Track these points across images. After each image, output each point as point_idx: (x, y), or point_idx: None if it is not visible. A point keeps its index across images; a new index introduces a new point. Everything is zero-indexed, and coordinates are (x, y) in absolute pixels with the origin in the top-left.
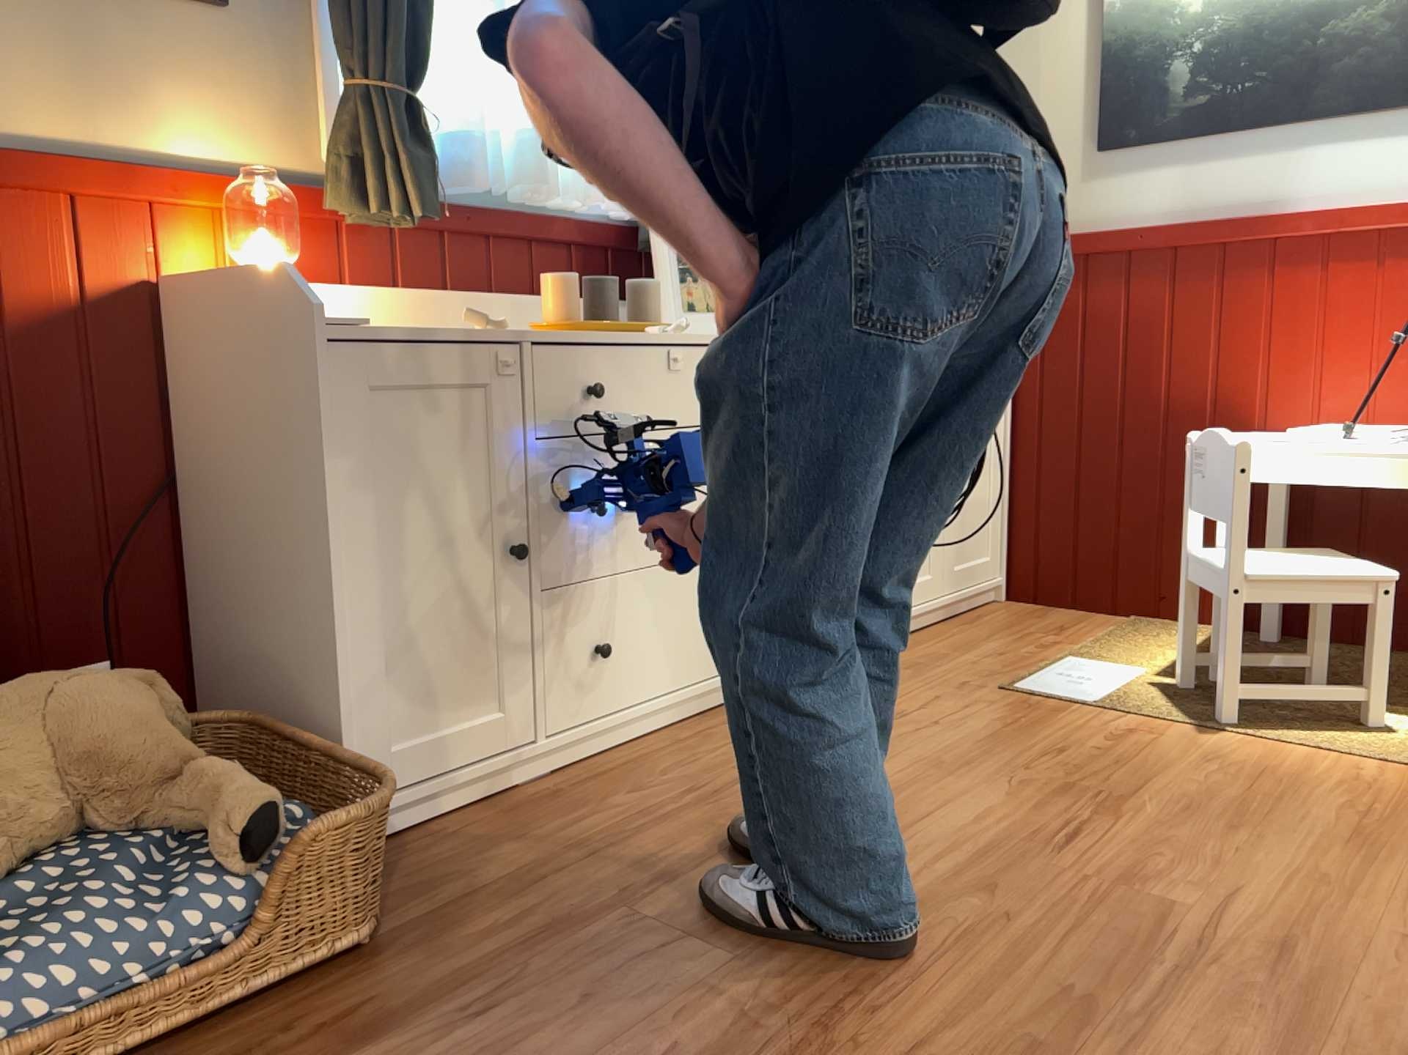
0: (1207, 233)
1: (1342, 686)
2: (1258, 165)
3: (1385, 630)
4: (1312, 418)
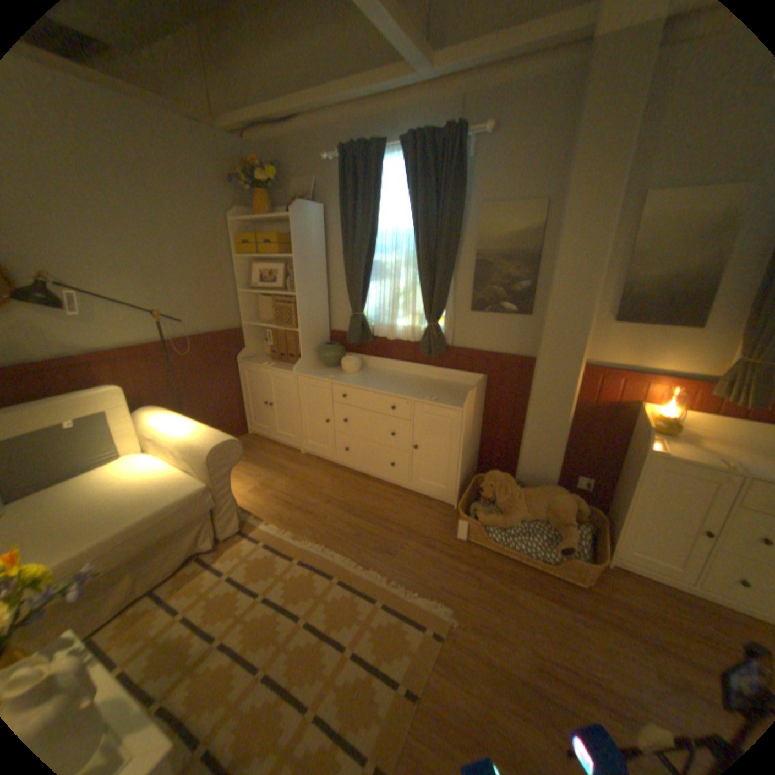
0: None
1: None
2: None
3: None
4: None
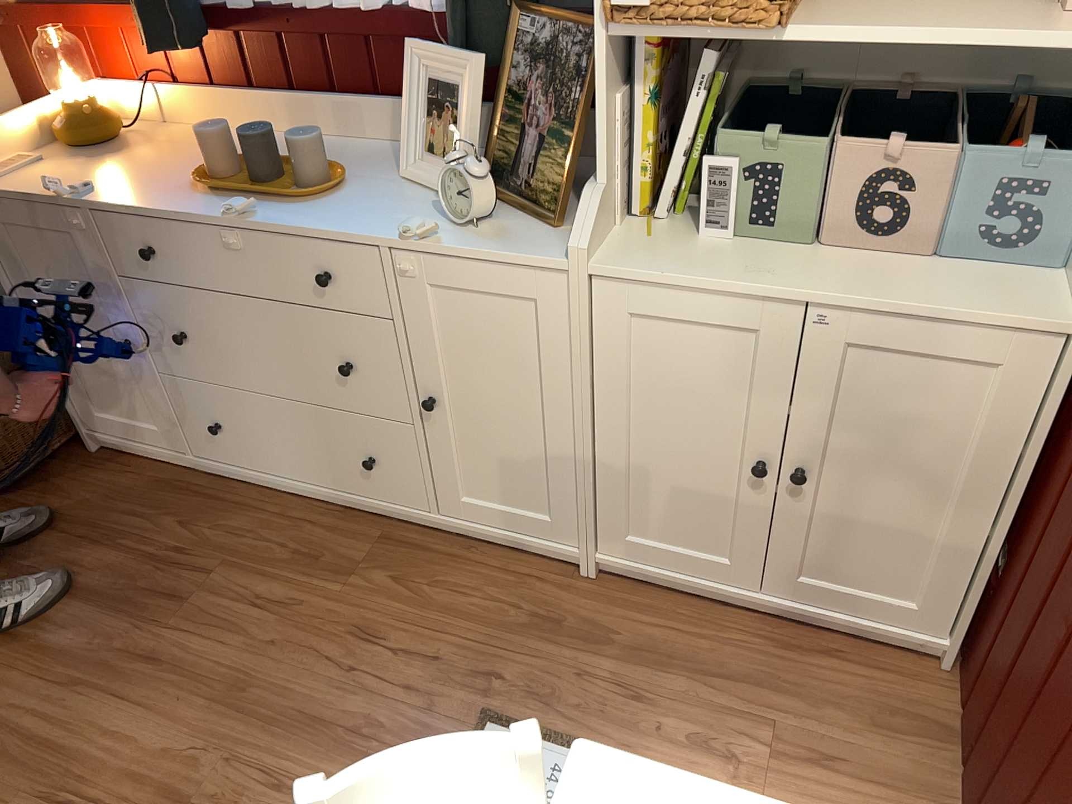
0: None
1: None
2: None
3: None
4: None
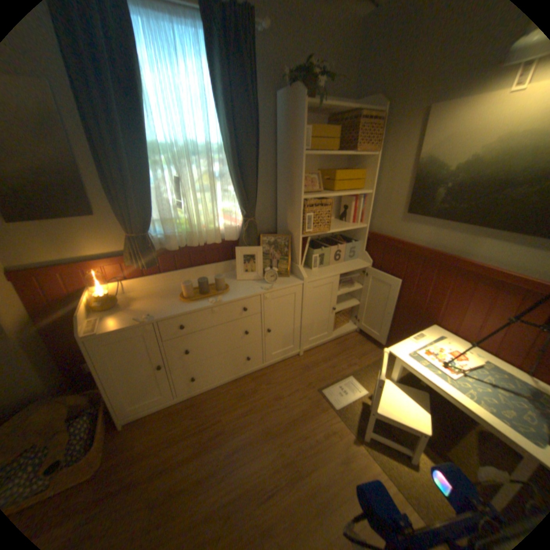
0: (437, 256)
1: (406, 450)
2: (464, 237)
3: (424, 446)
4: (458, 331)
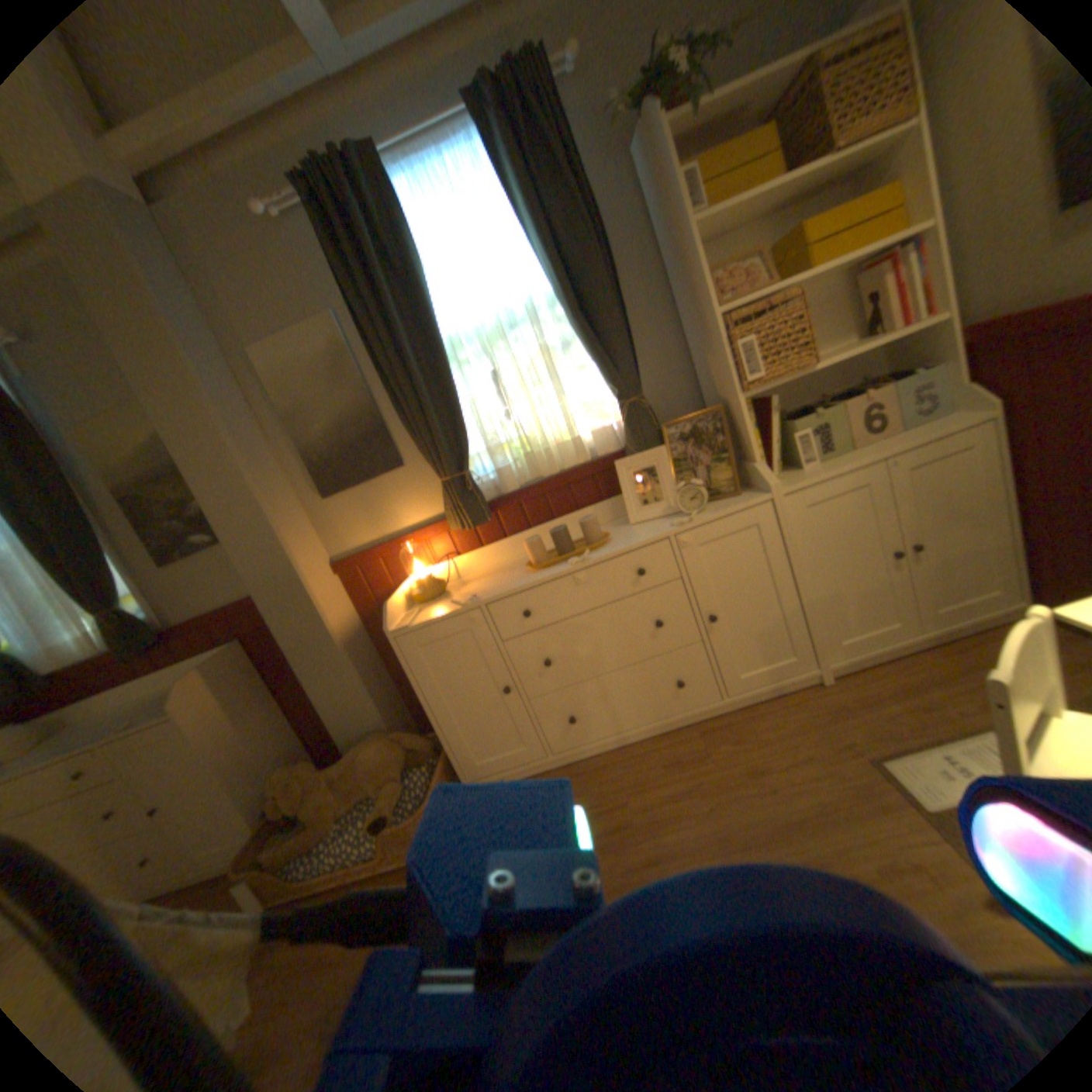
0: None
1: None
2: None
3: None
4: None
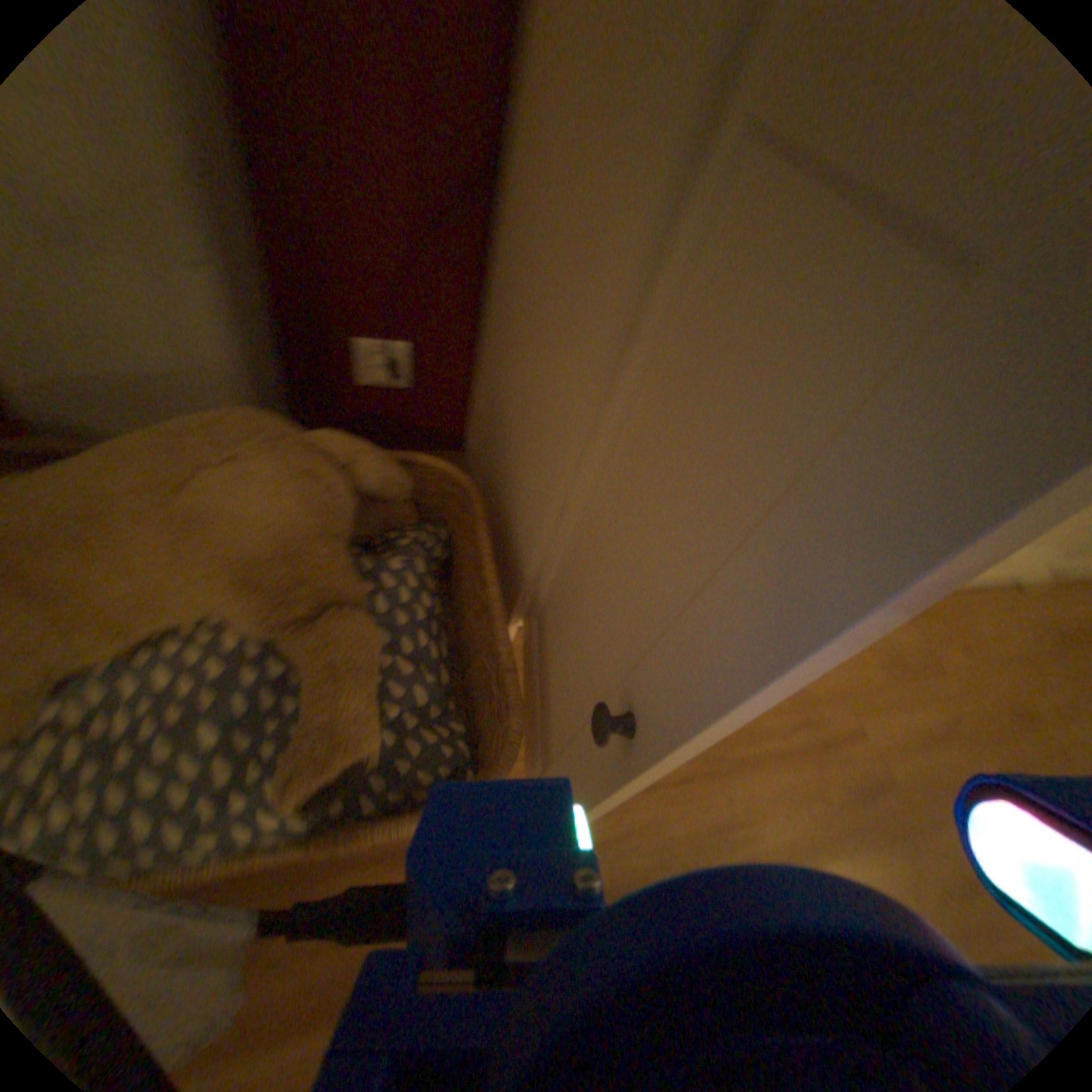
0: None
1: None
2: None
3: None
4: None
